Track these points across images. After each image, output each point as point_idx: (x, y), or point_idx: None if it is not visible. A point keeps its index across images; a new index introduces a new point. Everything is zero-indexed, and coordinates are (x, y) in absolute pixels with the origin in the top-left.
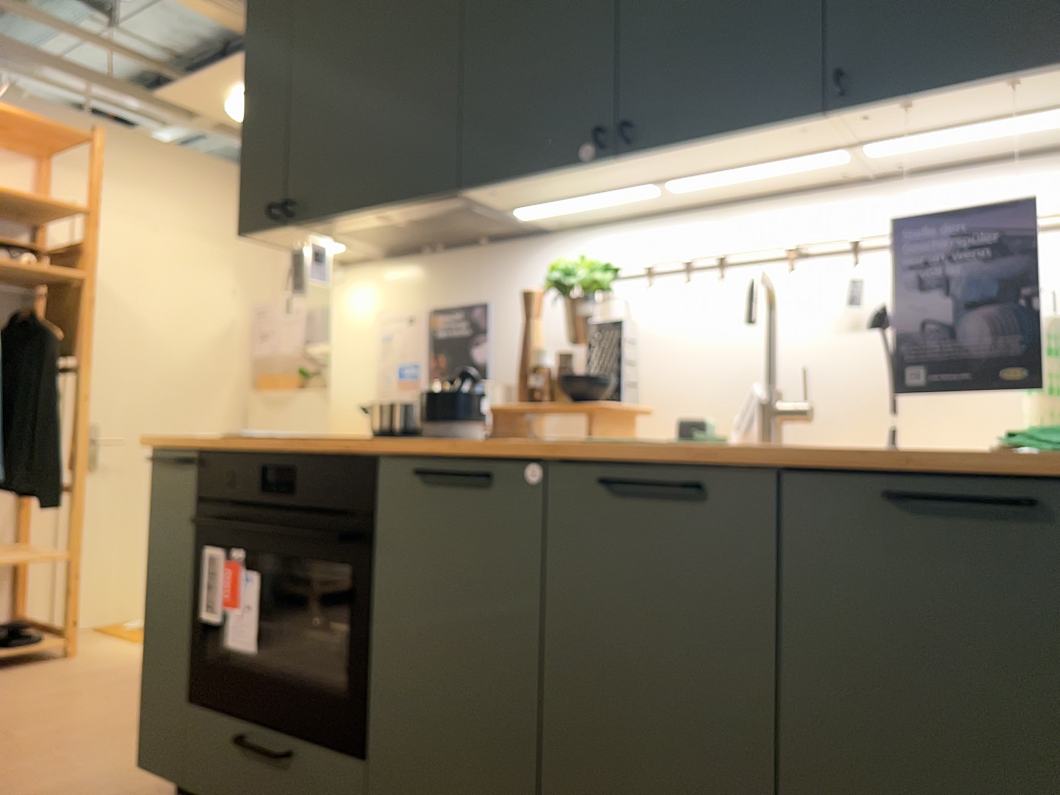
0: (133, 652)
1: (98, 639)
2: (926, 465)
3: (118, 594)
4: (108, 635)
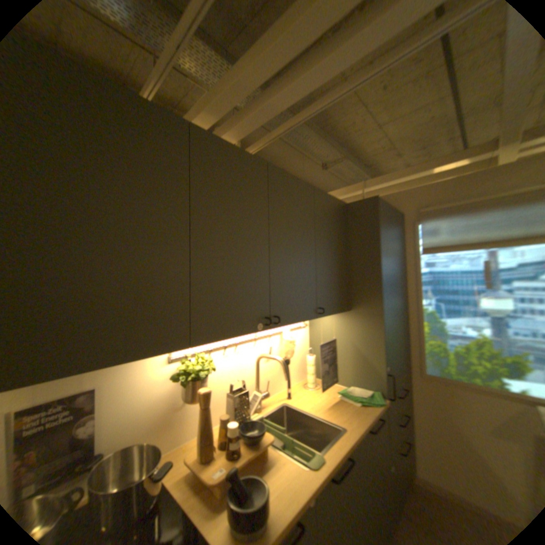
0: None
1: None
2: (375, 422)
3: None
4: None
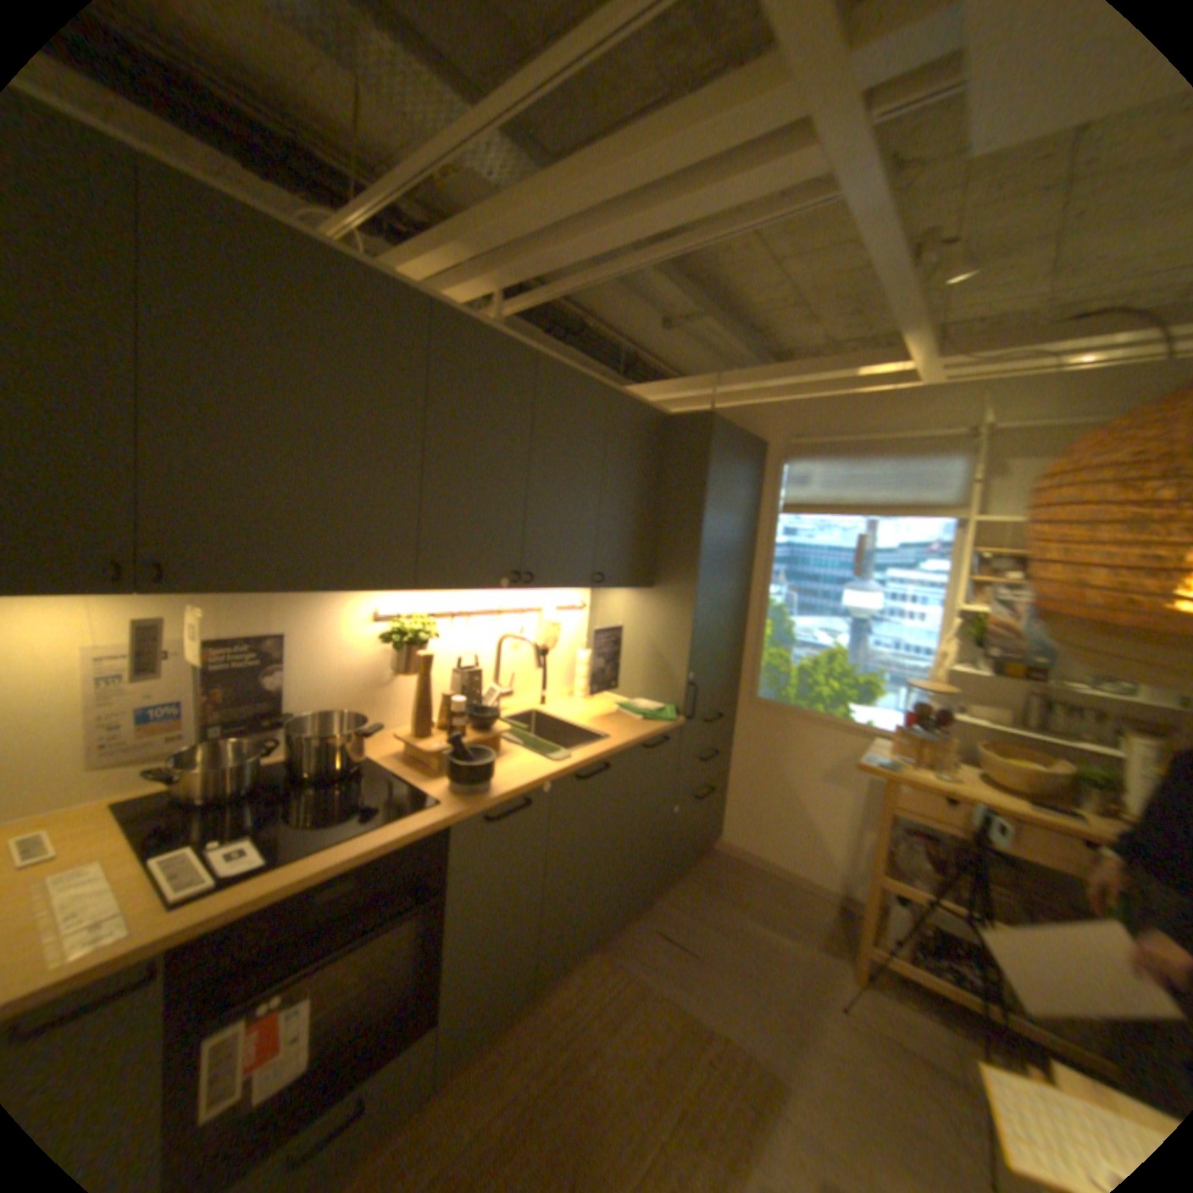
0: None
1: None
2: (653, 736)
3: None
4: None
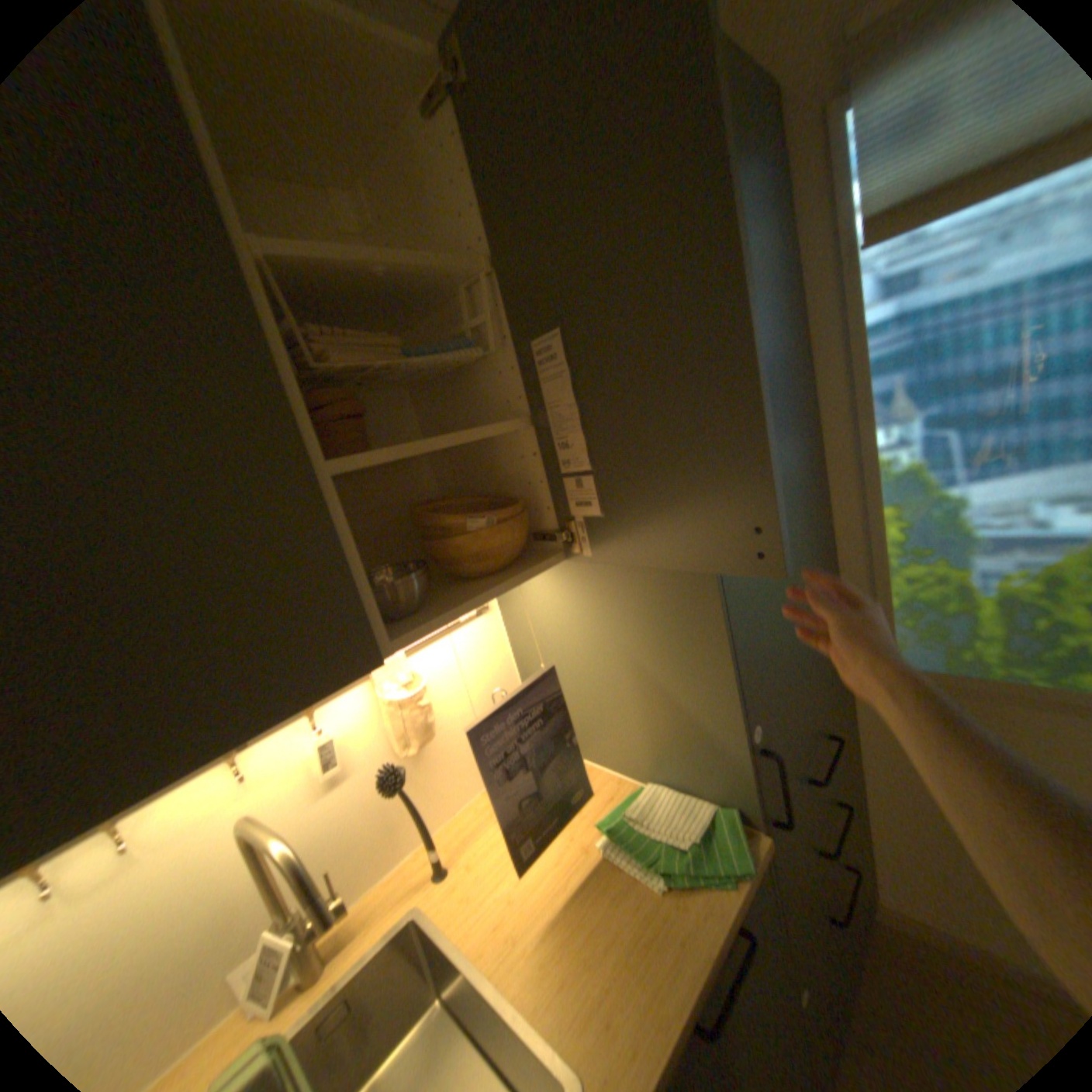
0: None
1: None
2: (709, 987)
3: None
4: None
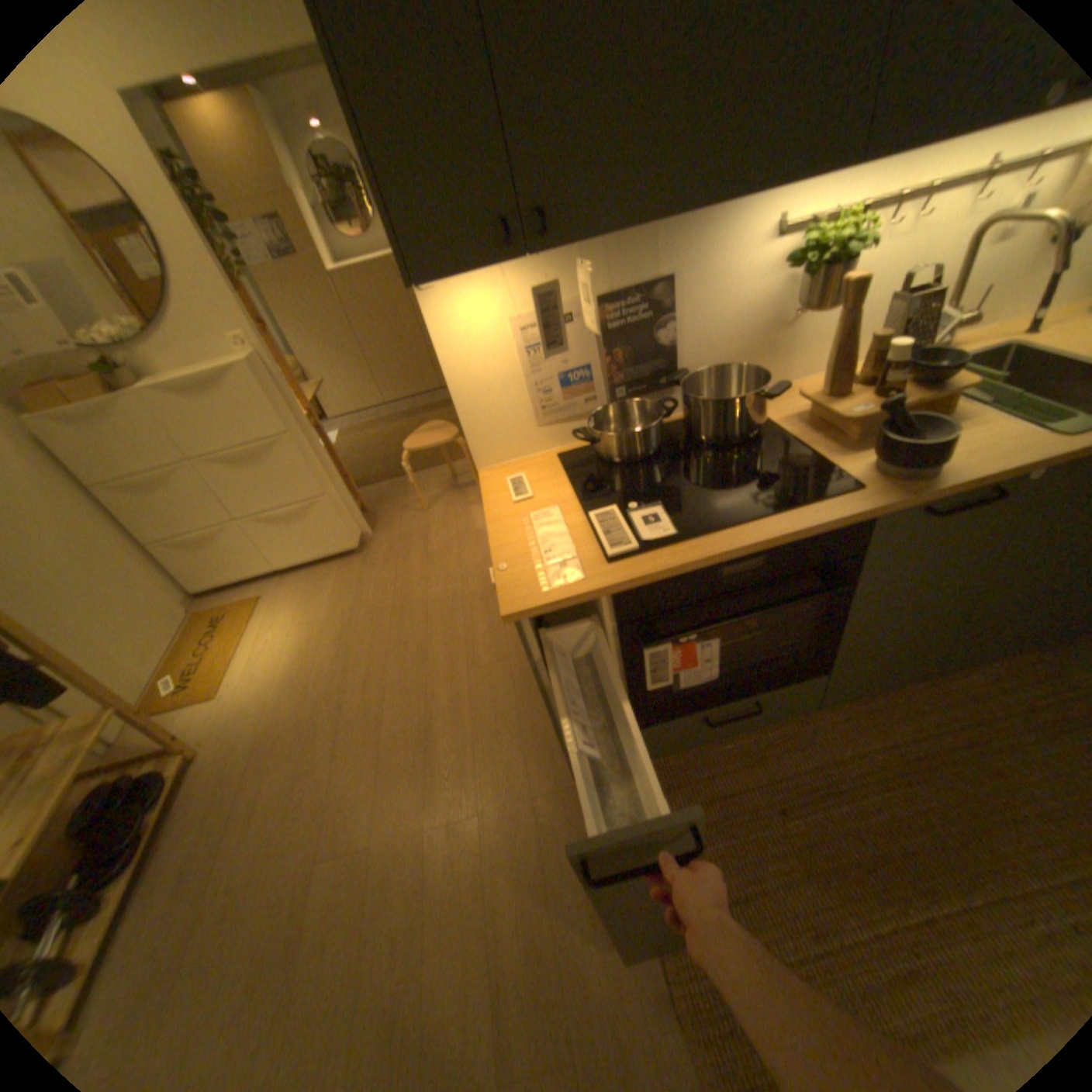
0: (234, 705)
1: (164, 720)
2: None
3: (117, 680)
4: (167, 712)
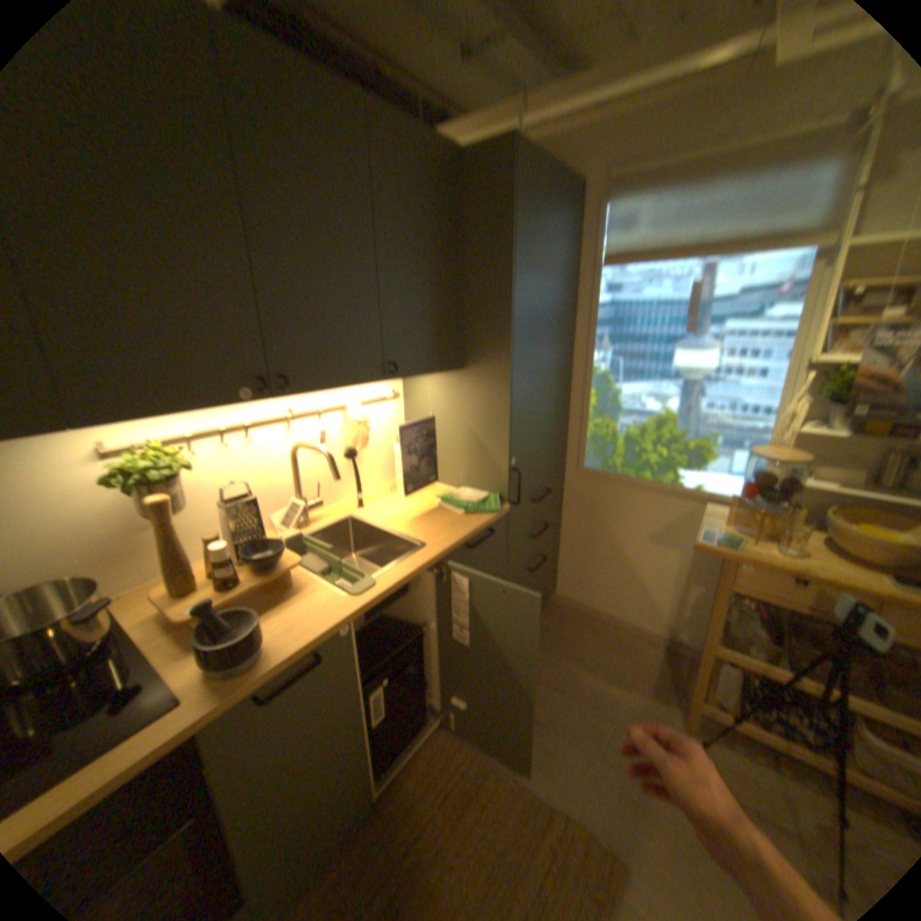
0: None
1: None
2: (474, 534)
3: None
4: None
